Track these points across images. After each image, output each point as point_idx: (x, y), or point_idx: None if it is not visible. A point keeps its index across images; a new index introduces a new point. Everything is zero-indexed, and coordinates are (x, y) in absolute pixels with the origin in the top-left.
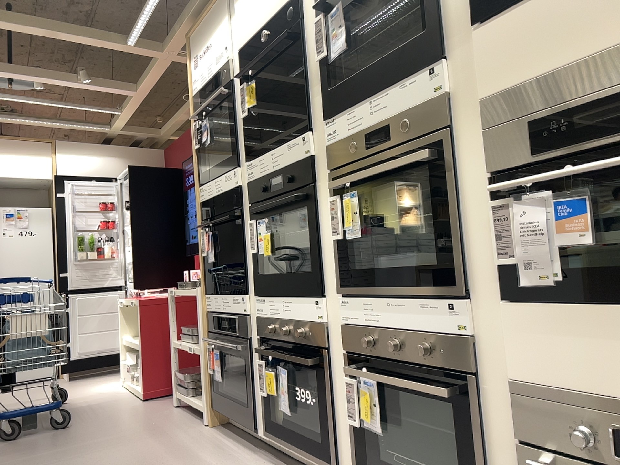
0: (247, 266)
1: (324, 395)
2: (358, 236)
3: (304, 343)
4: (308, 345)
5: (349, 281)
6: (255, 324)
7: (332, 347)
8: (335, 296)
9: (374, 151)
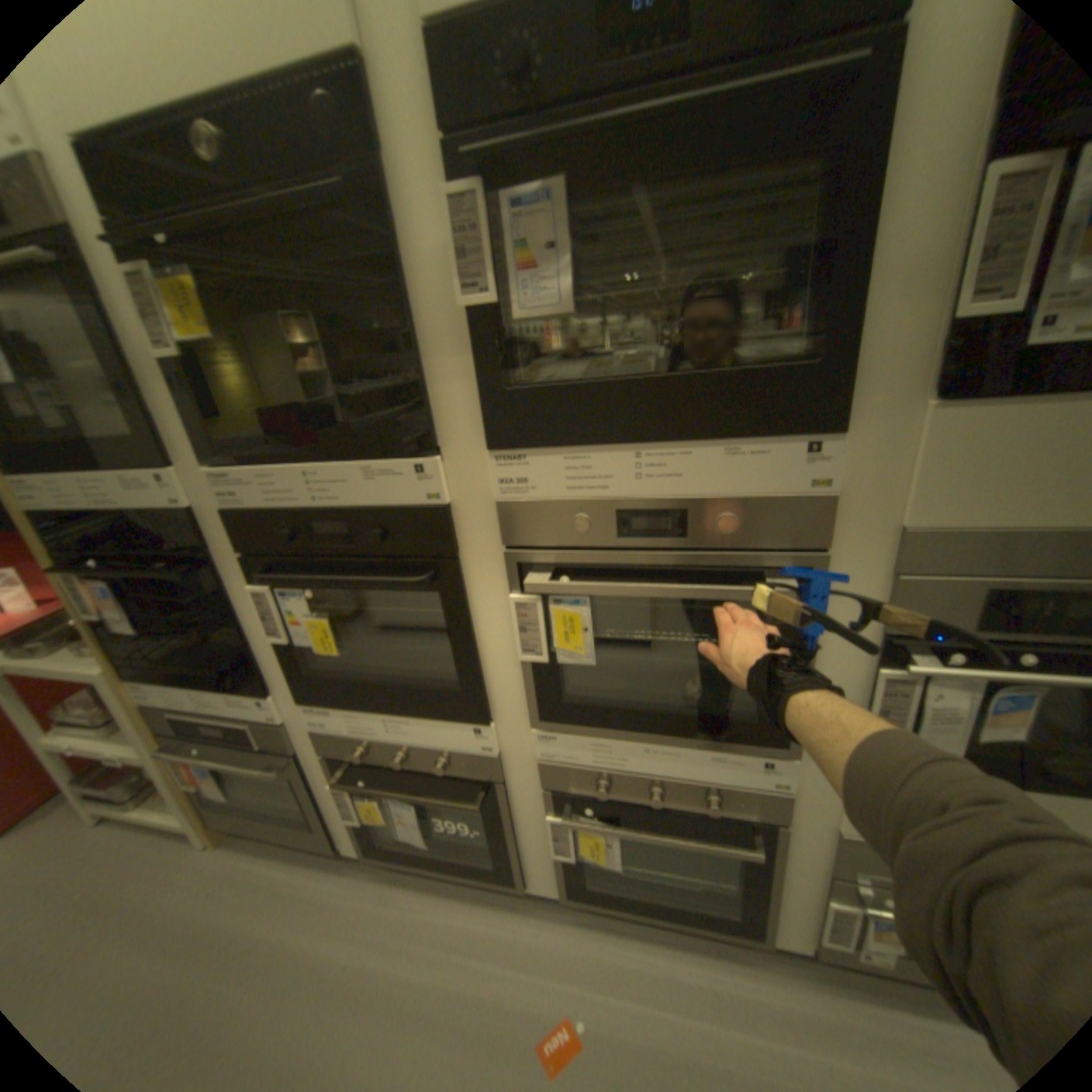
0: (258, 655)
1: (496, 828)
2: (586, 664)
3: (449, 775)
4: (461, 779)
5: (560, 715)
6: (302, 736)
7: (510, 778)
8: (516, 723)
9: (636, 542)
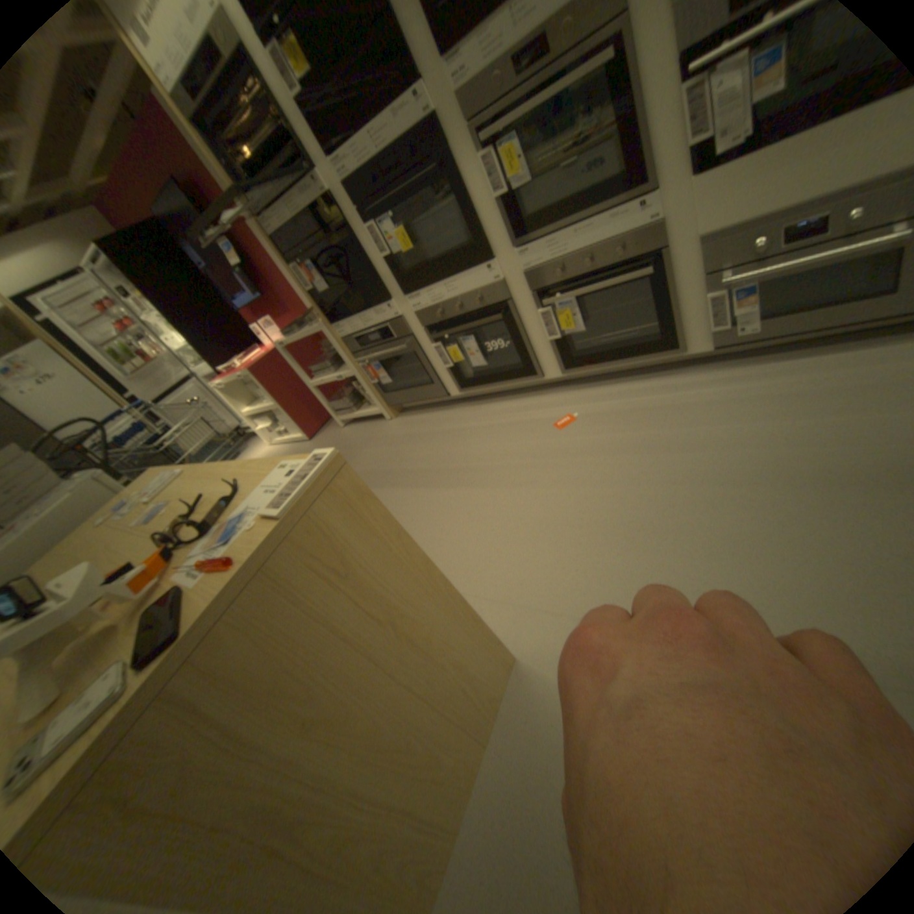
0: (380, 272)
1: (517, 333)
2: (526, 179)
3: (484, 304)
4: (490, 303)
5: (525, 227)
6: (412, 318)
7: (514, 293)
8: (506, 249)
9: (527, 73)
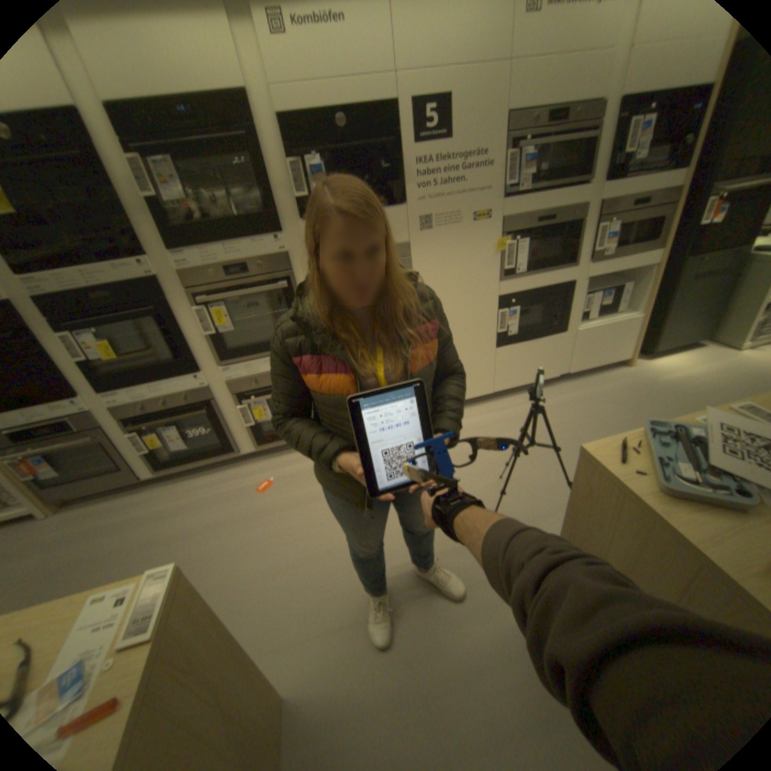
0: (65, 375)
1: (216, 425)
2: (230, 332)
3: (187, 405)
4: (193, 405)
5: (227, 358)
6: (101, 416)
7: (216, 398)
8: (210, 369)
9: (233, 280)
